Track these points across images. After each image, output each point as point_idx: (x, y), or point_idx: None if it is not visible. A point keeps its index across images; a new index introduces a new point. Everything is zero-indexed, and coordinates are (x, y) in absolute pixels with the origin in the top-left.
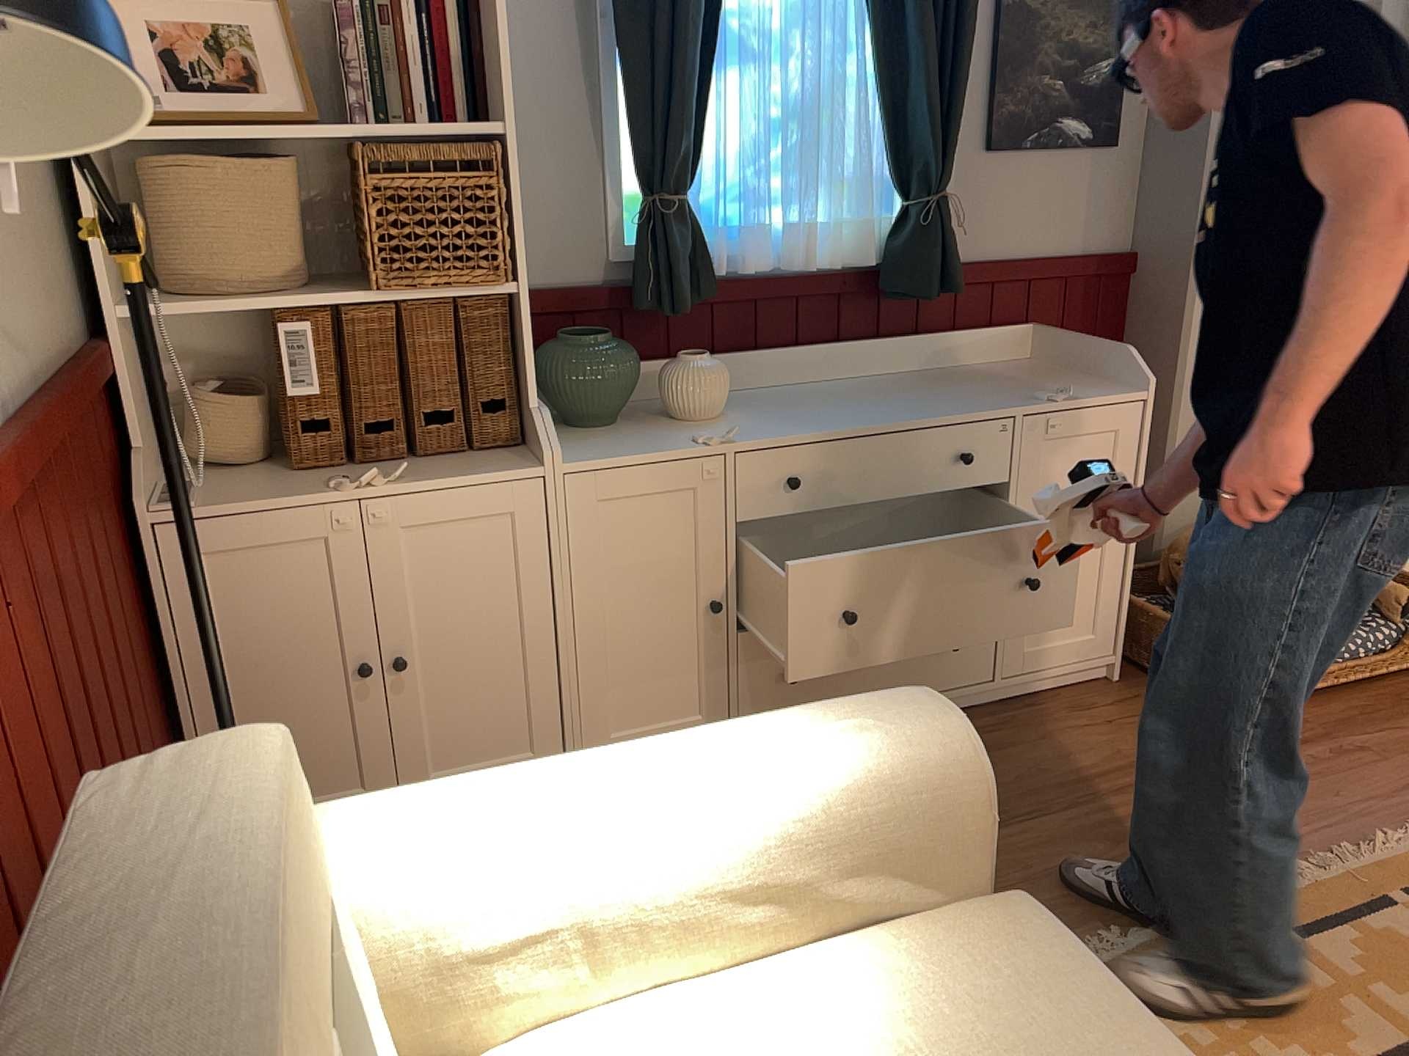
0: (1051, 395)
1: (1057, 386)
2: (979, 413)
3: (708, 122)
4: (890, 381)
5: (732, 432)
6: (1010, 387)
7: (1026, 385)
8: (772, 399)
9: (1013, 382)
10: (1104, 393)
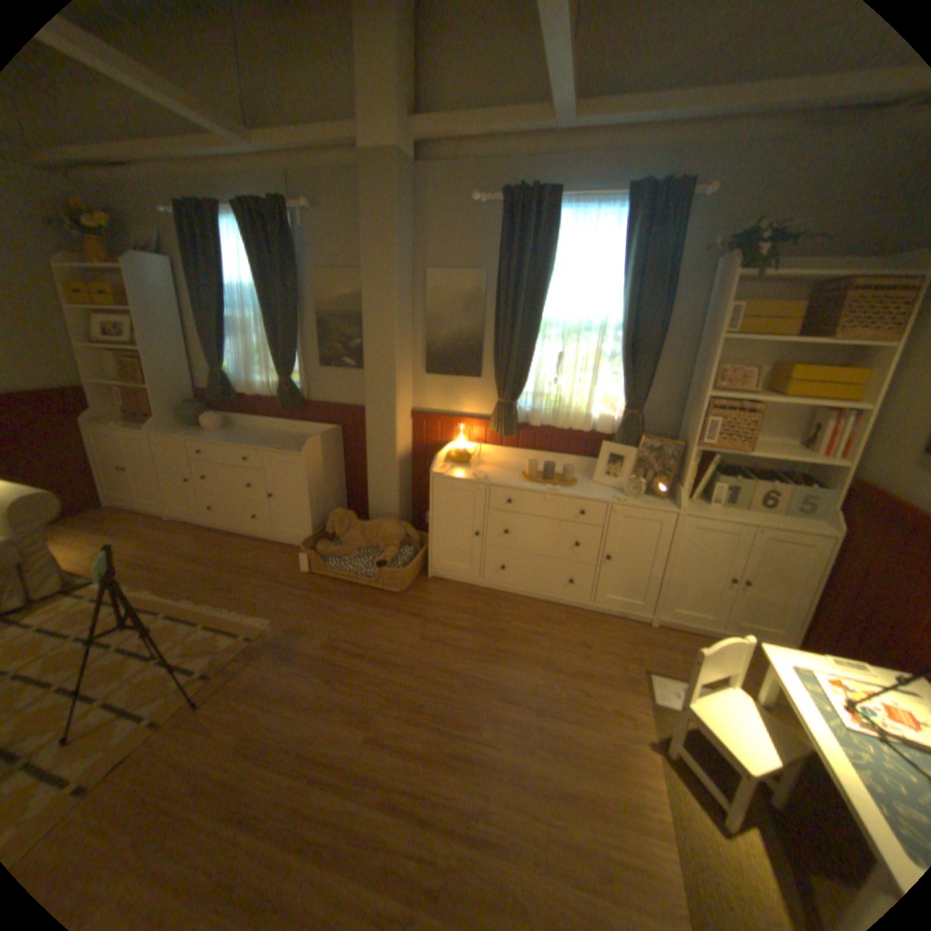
0: (274, 447)
1: (298, 447)
2: (251, 447)
3: (223, 351)
4: (284, 434)
5: (187, 435)
6: (290, 443)
7: (296, 444)
8: (241, 432)
9: (301, 442)
10: (296, 451)
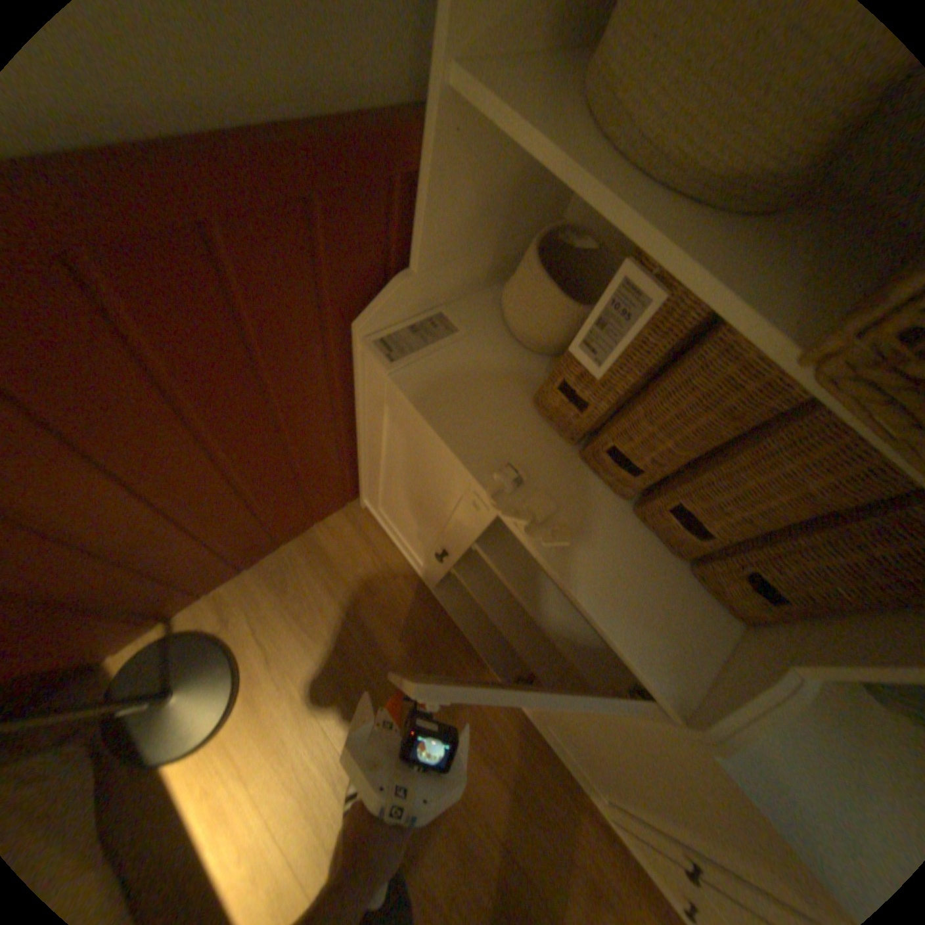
0: None
1: None
2: None
3: None
4: None
5: None
6: None
7: None
8: None
9: None
10: None
